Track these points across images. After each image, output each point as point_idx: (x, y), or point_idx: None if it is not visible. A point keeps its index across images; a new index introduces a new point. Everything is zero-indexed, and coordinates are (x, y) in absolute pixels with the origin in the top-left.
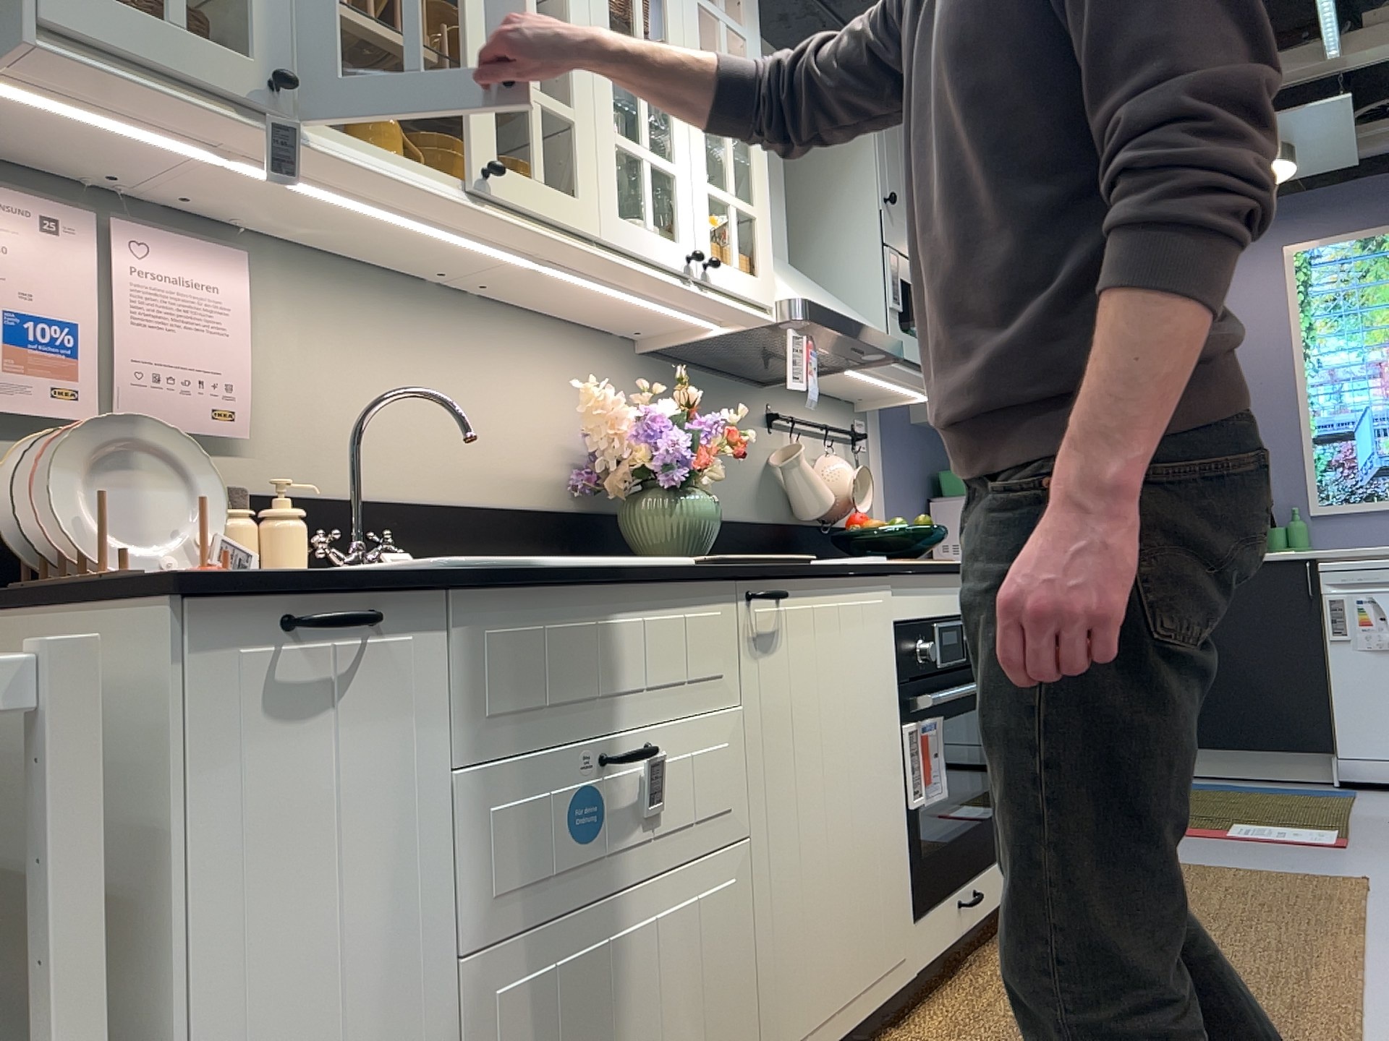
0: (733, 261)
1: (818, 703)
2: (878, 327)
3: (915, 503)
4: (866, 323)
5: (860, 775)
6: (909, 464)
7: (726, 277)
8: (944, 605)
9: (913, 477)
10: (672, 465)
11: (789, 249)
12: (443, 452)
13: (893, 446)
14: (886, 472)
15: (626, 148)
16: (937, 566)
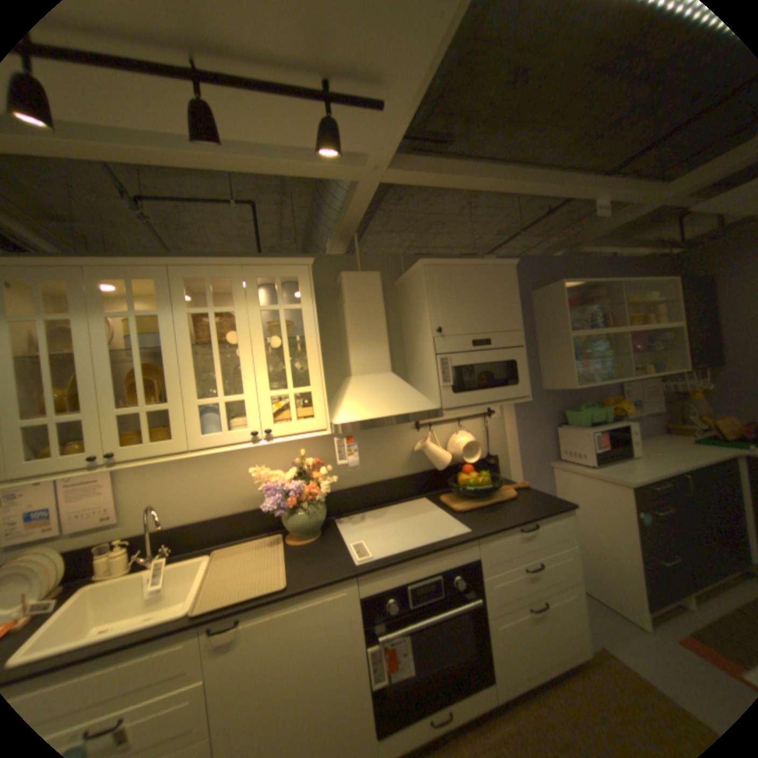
0: (298, 415)
1: (275, 661)
2: (423, 404)
3: (544, 430)
4: (411, 406)
5: (317, 685)
6: (538, 412)
7: (285, 429)
8: (420, 573)
9: (542, 417)
10: (279, 507)
11: (390, 364)
12: (209, 499)
13: (522, 407)
14: (516, 422)
15: (206, 403)
16: (404, 560)
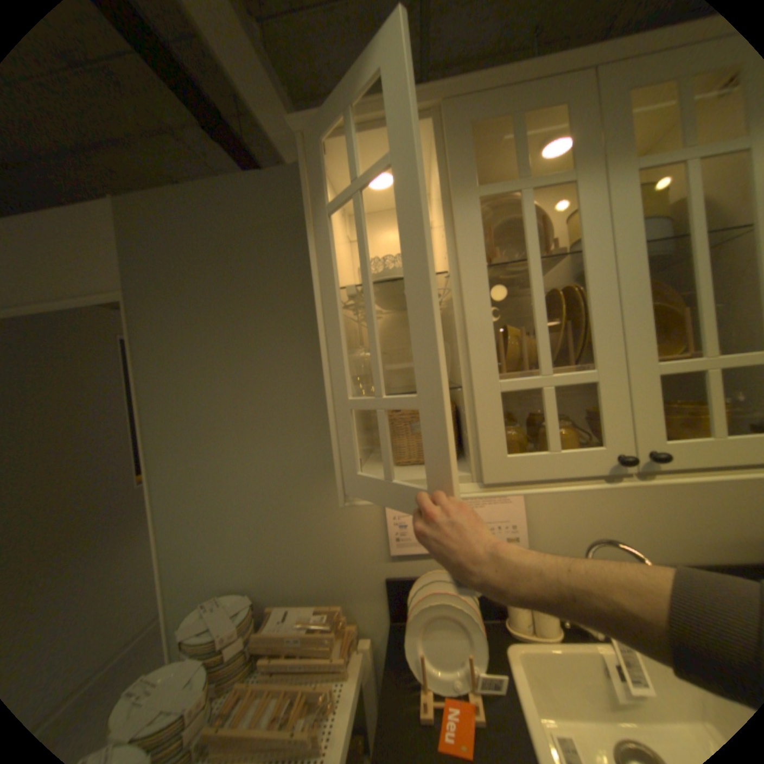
0: None
1: None
2: None
3: None
4: None
5: None
6: None
7: None
8: None
9: None
10: None
11: None
12: (667, 534)
13: None
14: None
15: None
16: None
